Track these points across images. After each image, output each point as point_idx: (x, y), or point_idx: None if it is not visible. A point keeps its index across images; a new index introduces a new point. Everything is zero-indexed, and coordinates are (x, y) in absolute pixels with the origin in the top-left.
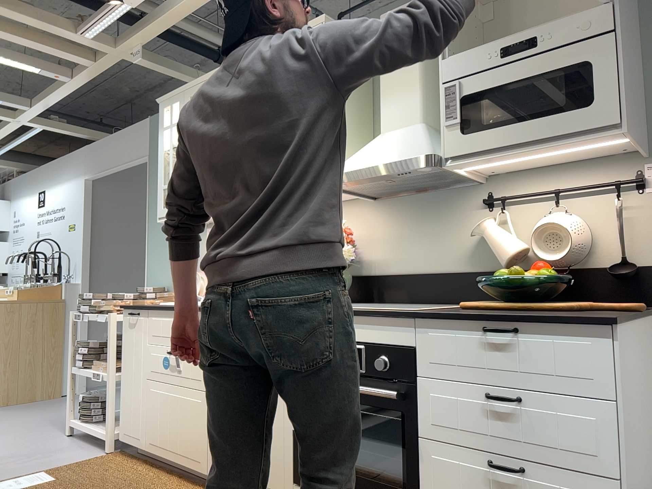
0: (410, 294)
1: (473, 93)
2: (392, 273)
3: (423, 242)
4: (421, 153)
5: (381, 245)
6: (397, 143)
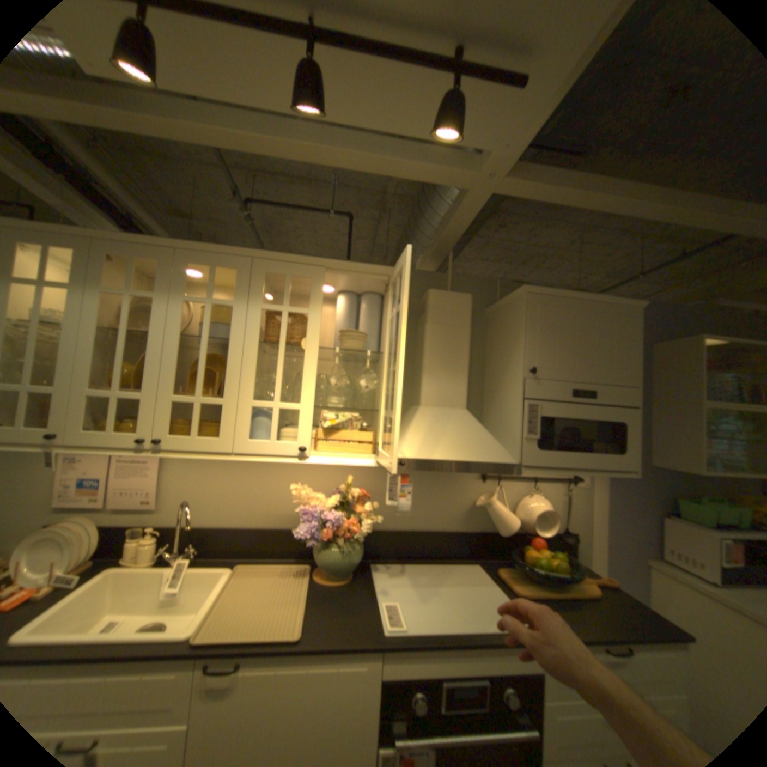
0: (408, 550)
1: (550, 417)
2: (389, 529)
3: (423, 502)
4: (508, 459)
5: (378, 500)
6: (461, 431)
